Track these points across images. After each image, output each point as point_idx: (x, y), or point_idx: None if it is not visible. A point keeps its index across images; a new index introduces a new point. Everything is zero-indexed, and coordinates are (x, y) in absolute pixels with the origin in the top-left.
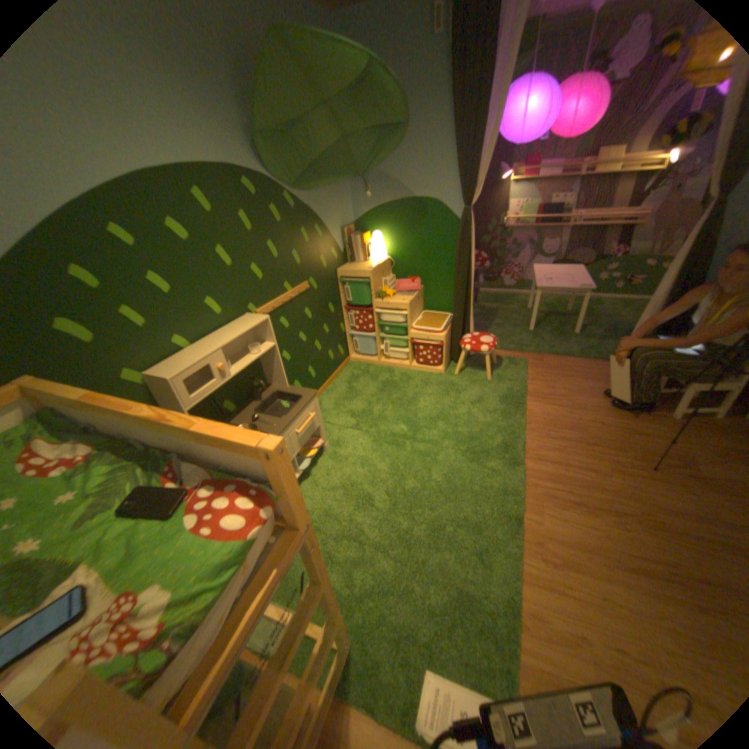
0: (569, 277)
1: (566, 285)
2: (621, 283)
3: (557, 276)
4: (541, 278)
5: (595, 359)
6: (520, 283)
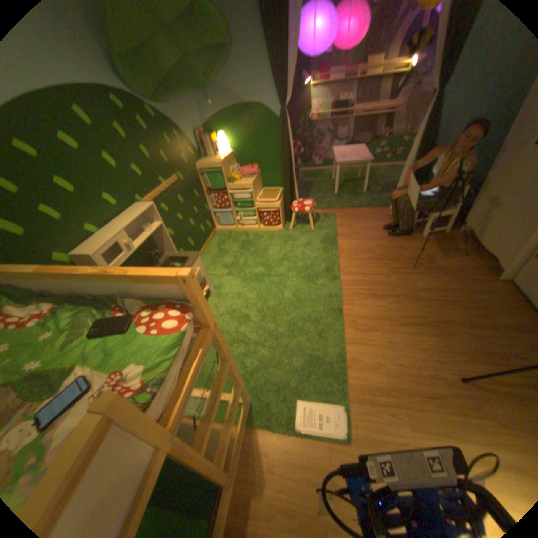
0: (356, 153)
1: (355, 159)
2: (389, 154)
3: (349, 153)
4: (338, 155)
5: (376, 207)
6: (326, 161)
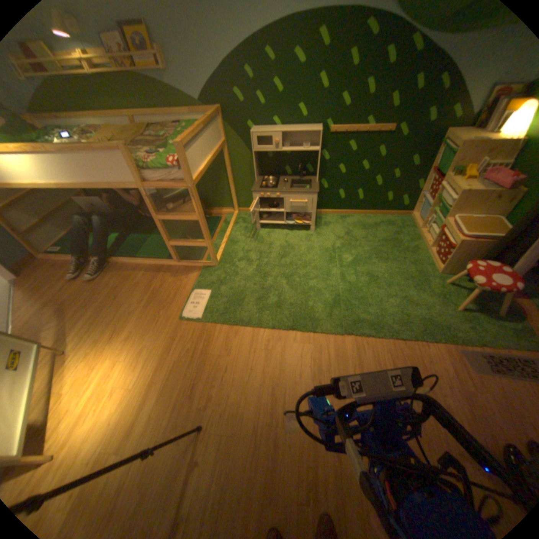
0: None
1: None
2: None
3: None
4: None
5: None
6: None
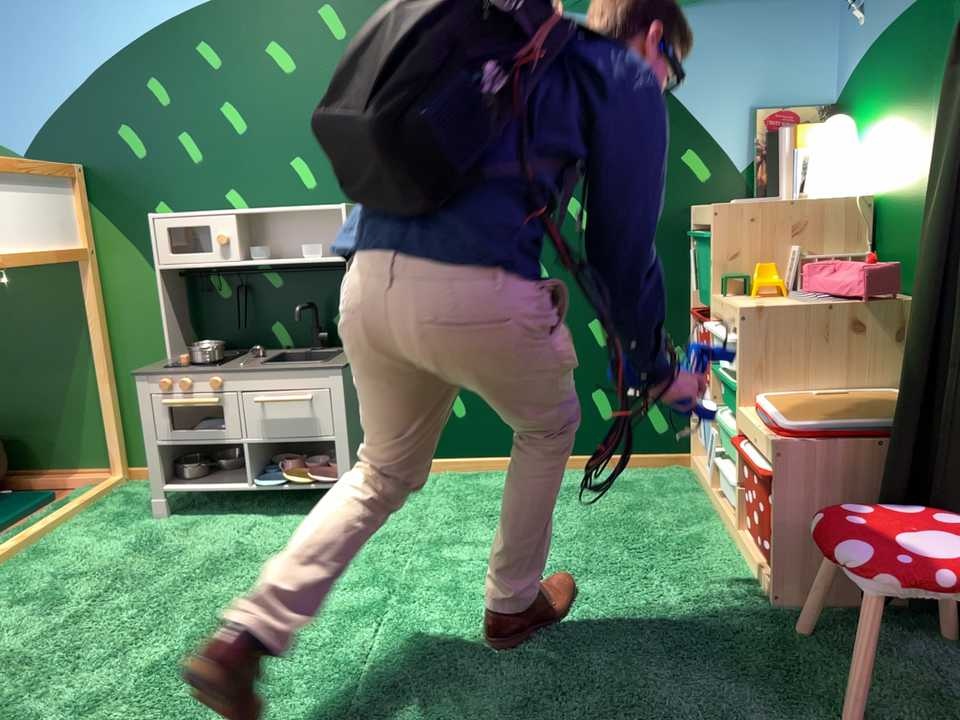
0: None
1: None
2: None
3: None
4: None
5: None
6: None
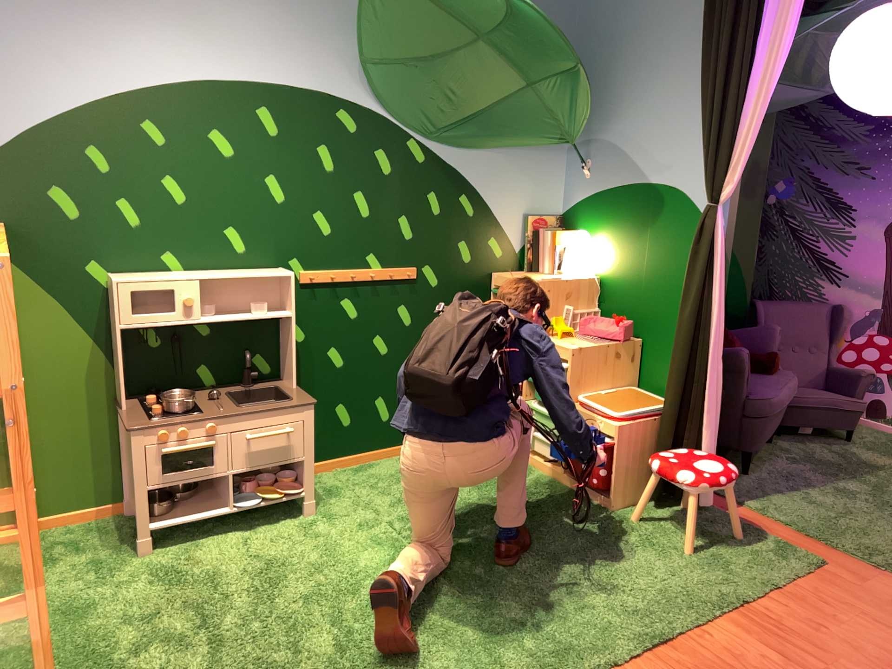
0: None
1: None
2: None
3: None
4: None
5: None
6: None
